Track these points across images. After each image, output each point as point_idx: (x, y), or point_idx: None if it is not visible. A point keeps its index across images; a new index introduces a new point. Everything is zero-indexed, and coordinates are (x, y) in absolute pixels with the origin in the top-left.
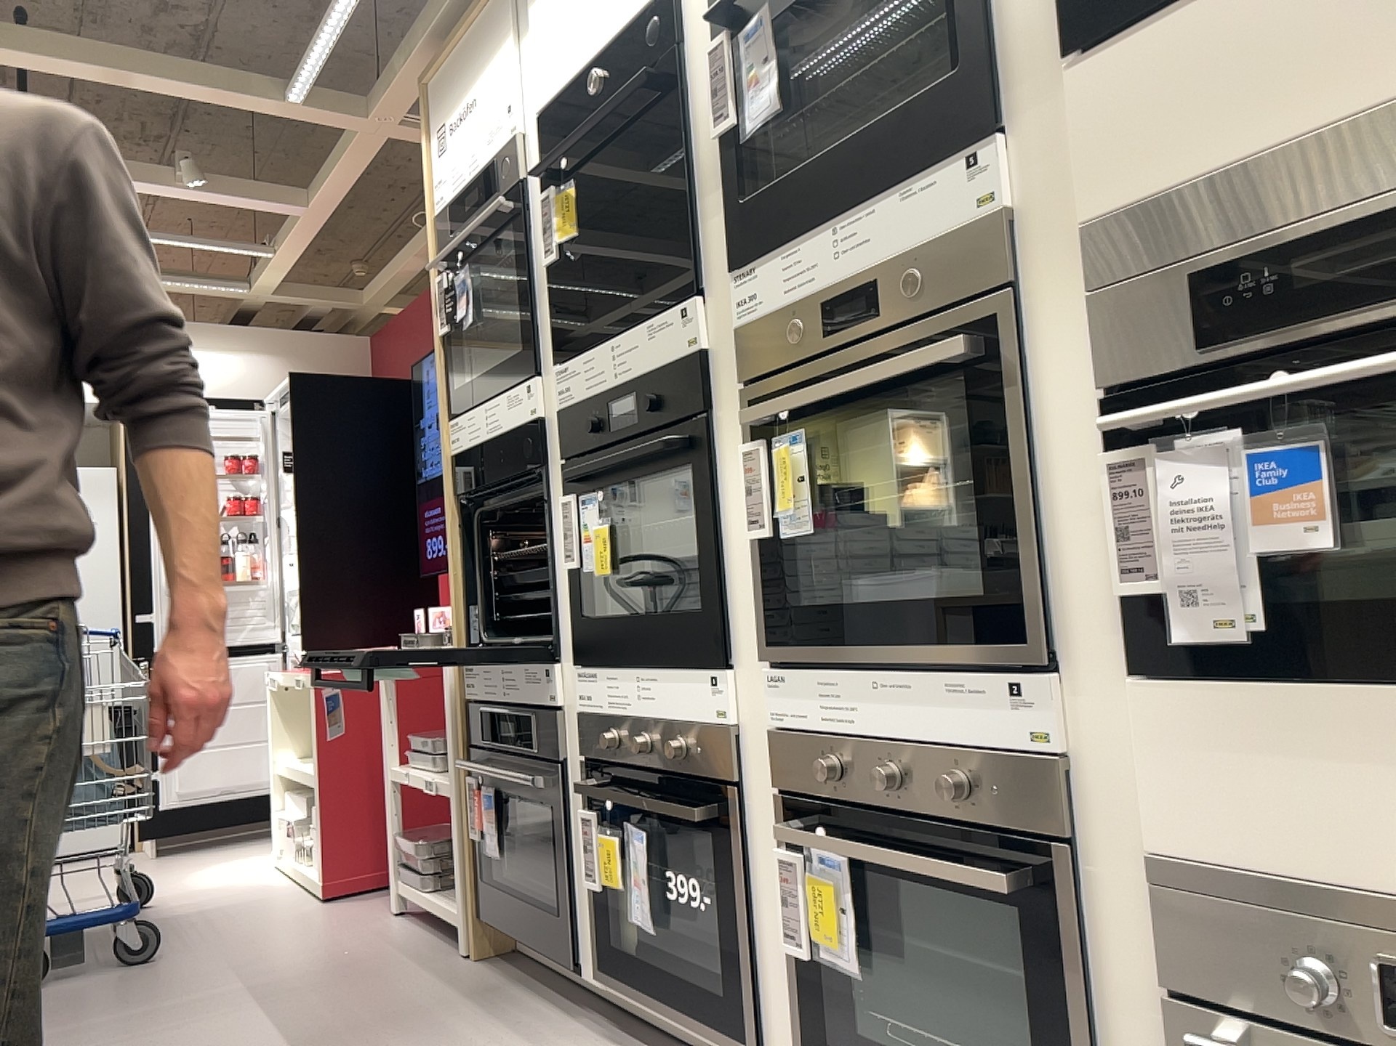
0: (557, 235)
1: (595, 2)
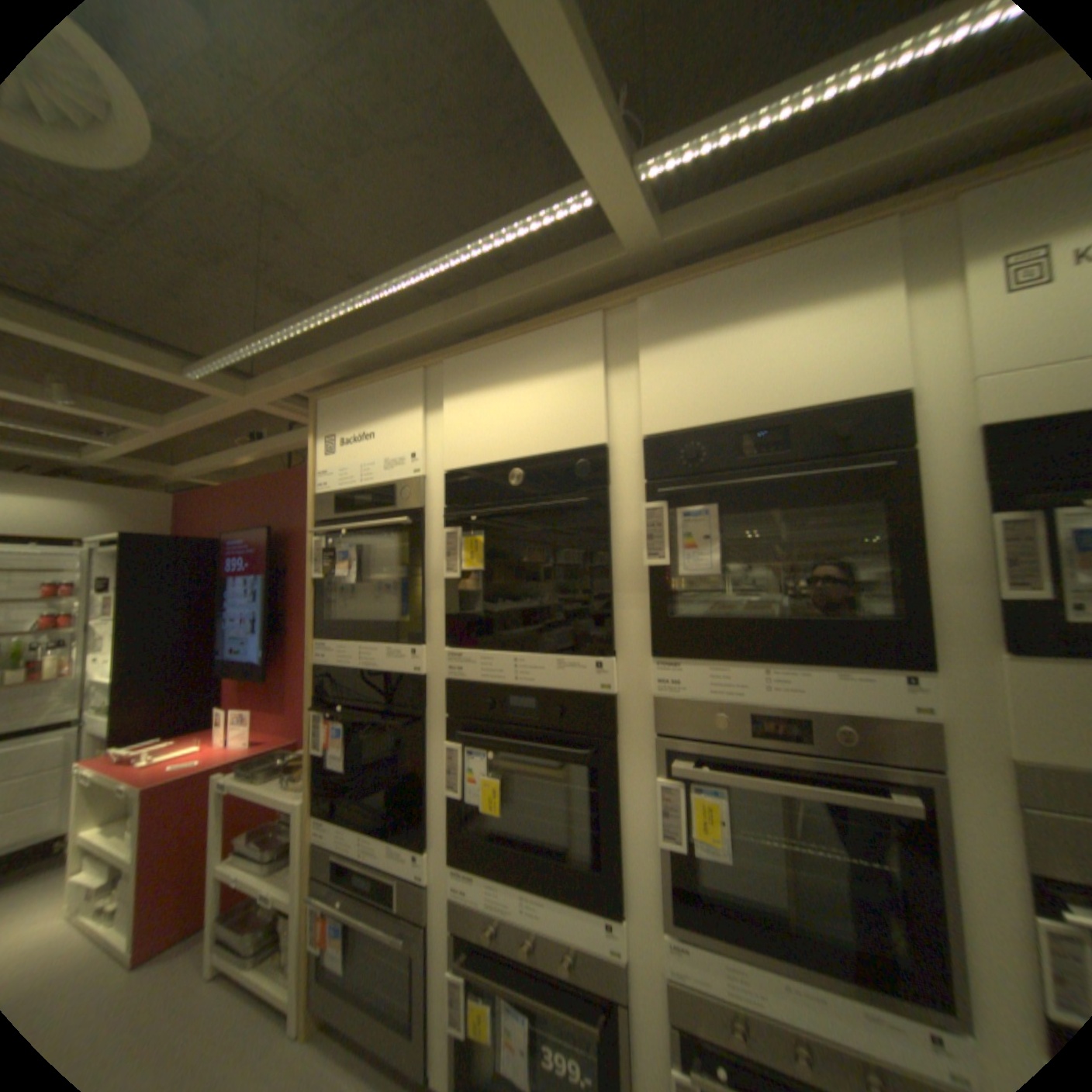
0: (468, 567)
1: (521, 424)
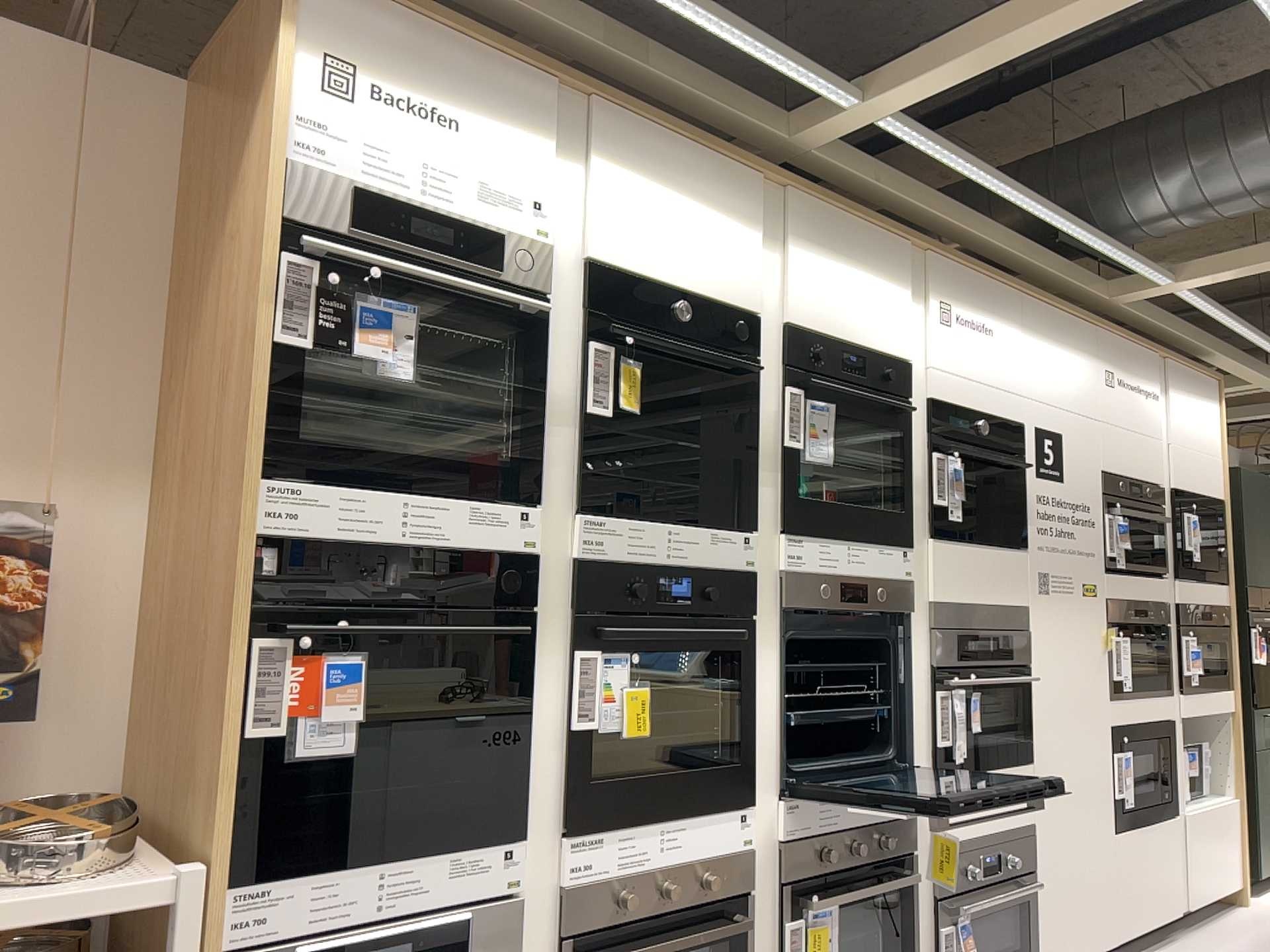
0: (630, 404)
1: (688, 254)
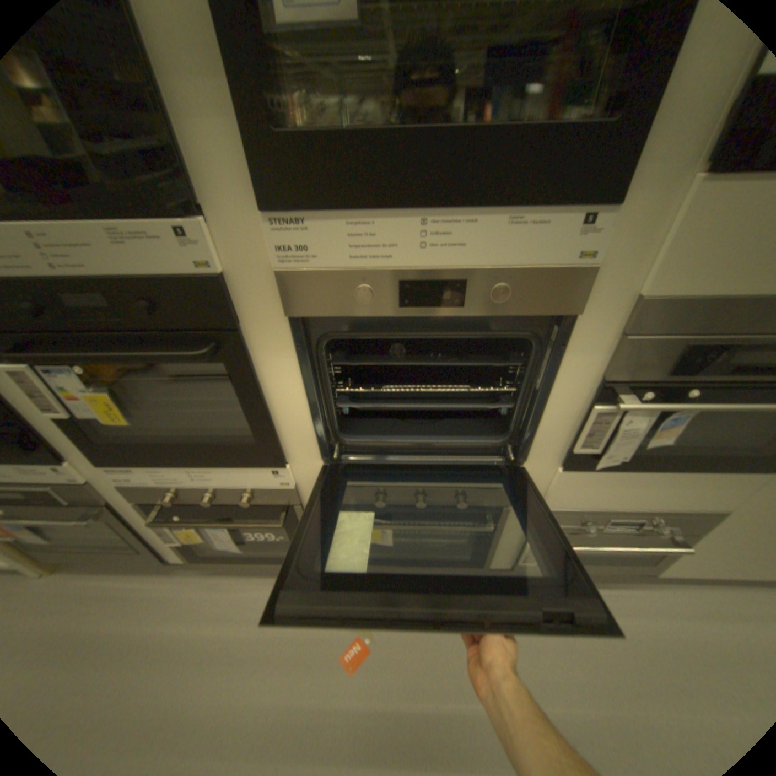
0: None
1: None
